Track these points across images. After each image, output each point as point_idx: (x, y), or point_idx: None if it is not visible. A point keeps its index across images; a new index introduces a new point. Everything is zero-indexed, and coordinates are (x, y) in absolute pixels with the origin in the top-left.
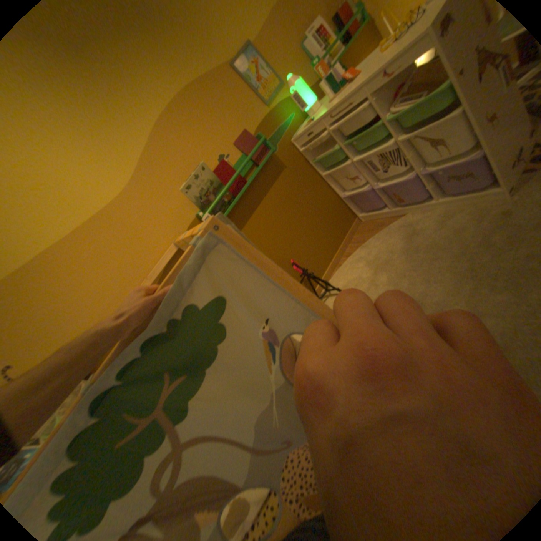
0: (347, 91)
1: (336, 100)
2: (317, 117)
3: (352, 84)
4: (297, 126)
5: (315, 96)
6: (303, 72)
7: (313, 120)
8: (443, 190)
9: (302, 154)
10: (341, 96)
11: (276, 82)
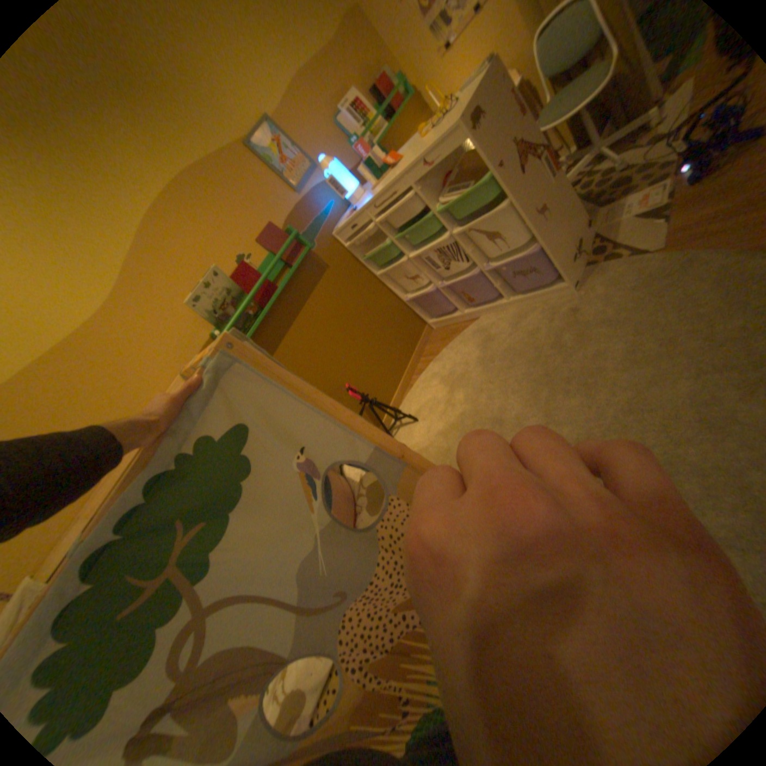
0: (389, 179)
1: (378, 188)
2: (359, 207)
3: (394, 171)
4: (338, 217)
5: (356, 181)
6: (339, 152)
7: (355, 210)
8: (513, 287)
9: (348, 250)
10: (384, 183)
11: (306, 164)
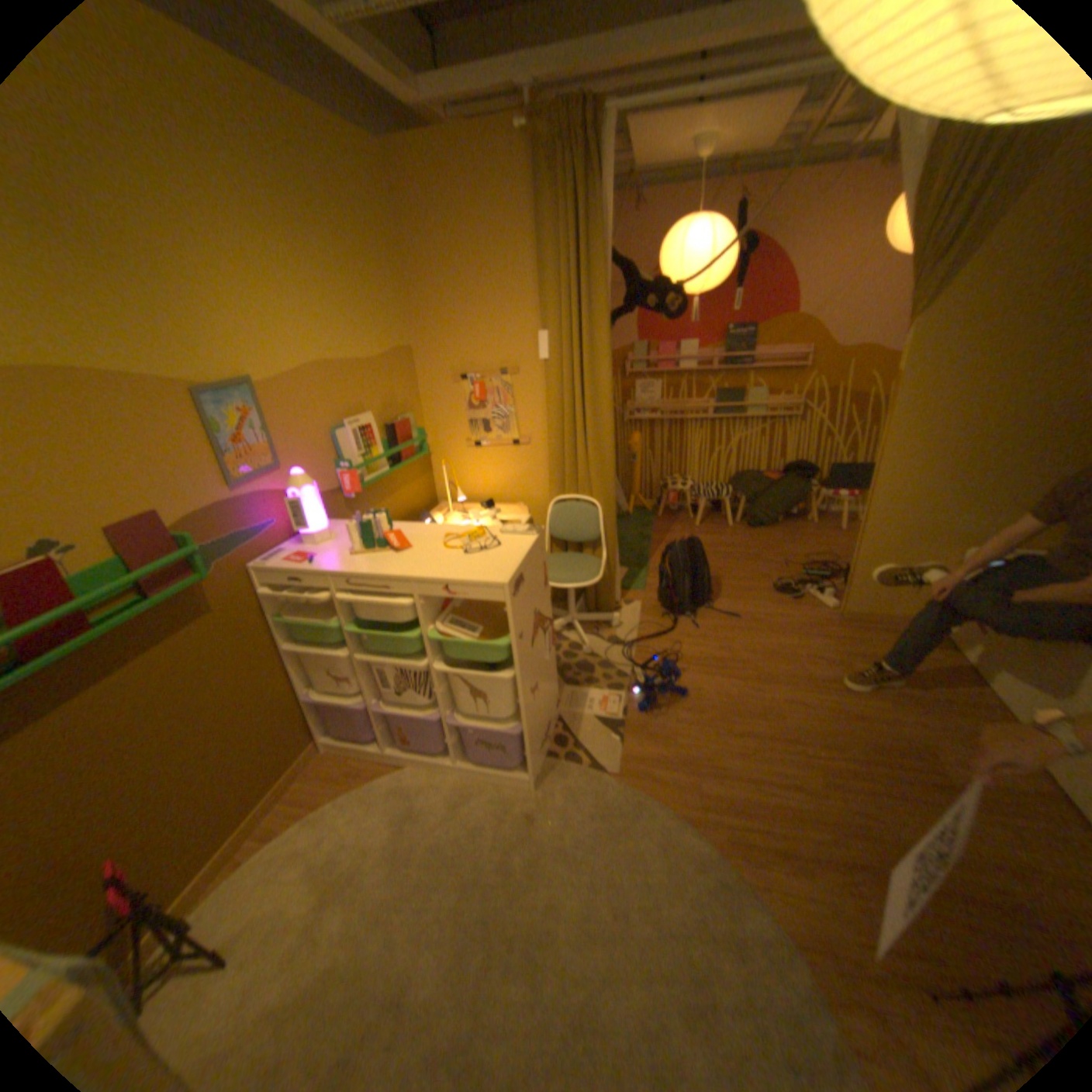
0: (387, 569)
1: (364, 566)
2: (321, 567)
3: (396, 562)
4: (269, 546)
5: (326, 521)
6: (318, 469)
7: (310, 564)
8: (462, 749)
9: (258, 598)
10: (375, 567)
11: (267, 462)
